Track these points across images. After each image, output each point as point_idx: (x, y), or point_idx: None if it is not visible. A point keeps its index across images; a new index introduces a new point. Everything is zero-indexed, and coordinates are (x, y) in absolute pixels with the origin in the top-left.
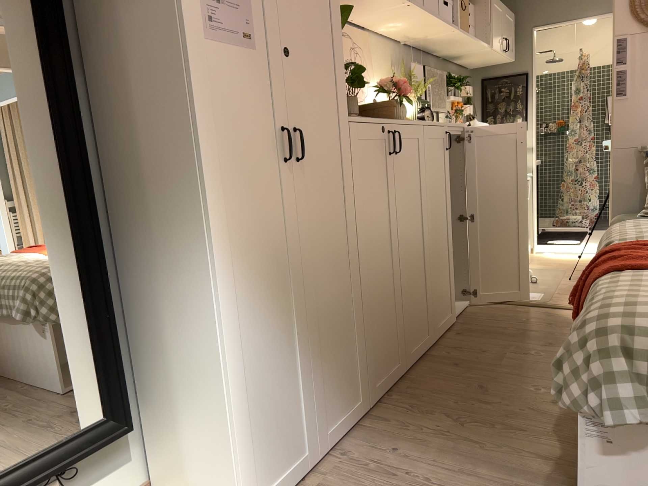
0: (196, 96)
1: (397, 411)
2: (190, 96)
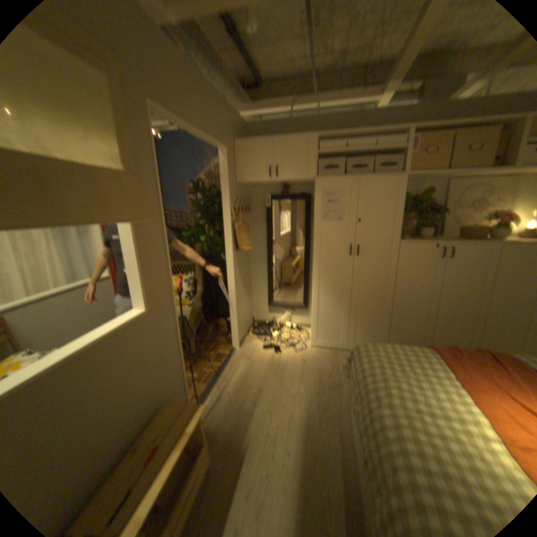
0: (316, 239)
1: None
2: (314, 239)
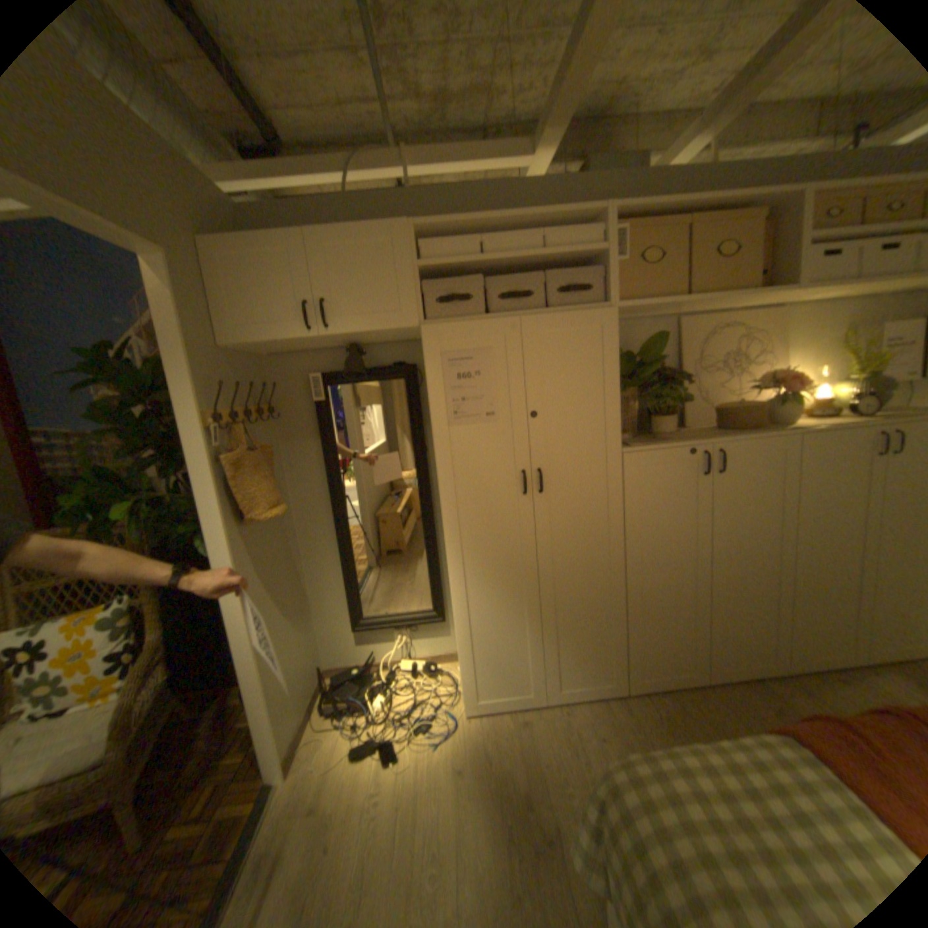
0: (442, 464)
1: (654, 714)
2: (437, 465)
